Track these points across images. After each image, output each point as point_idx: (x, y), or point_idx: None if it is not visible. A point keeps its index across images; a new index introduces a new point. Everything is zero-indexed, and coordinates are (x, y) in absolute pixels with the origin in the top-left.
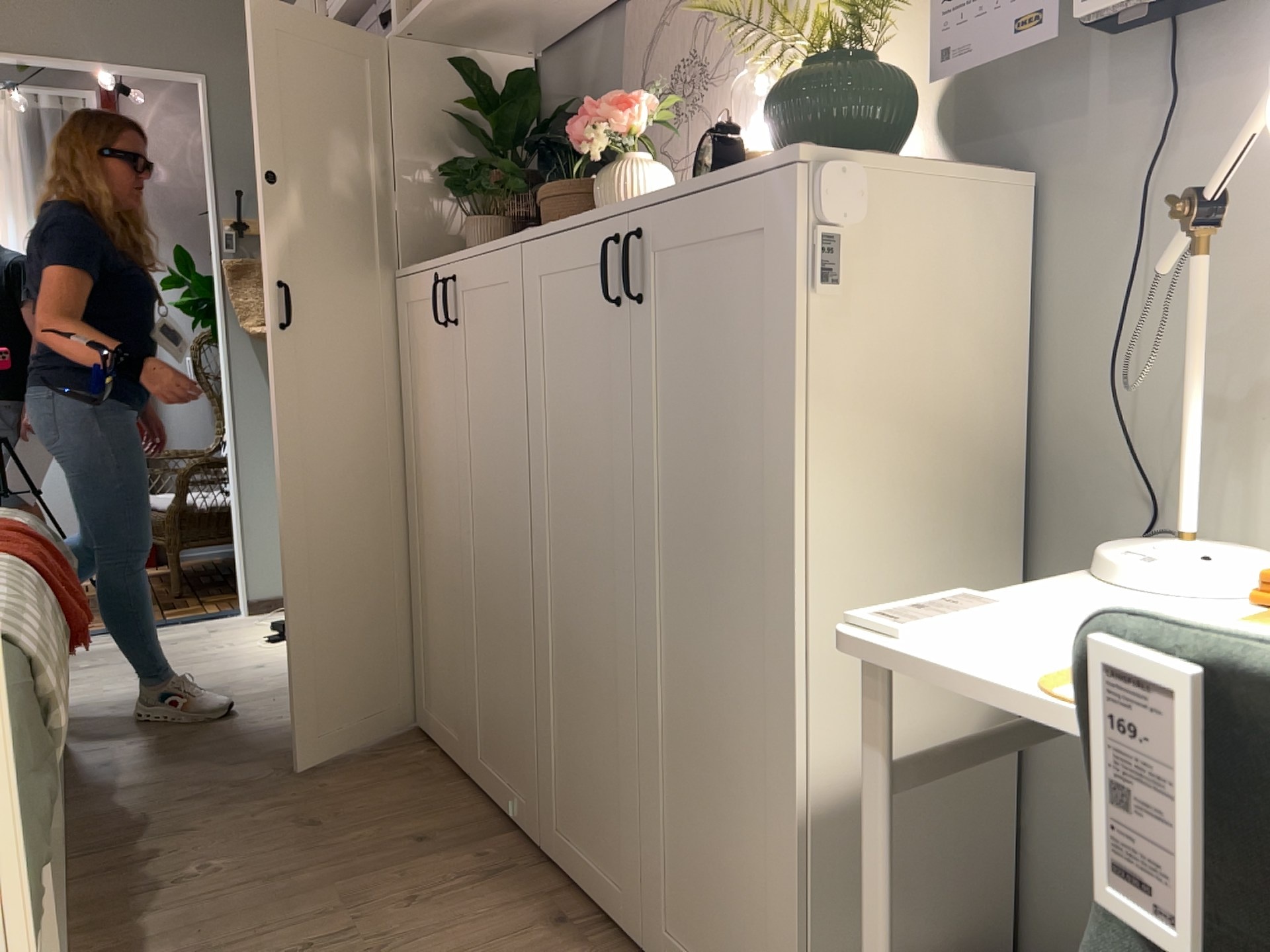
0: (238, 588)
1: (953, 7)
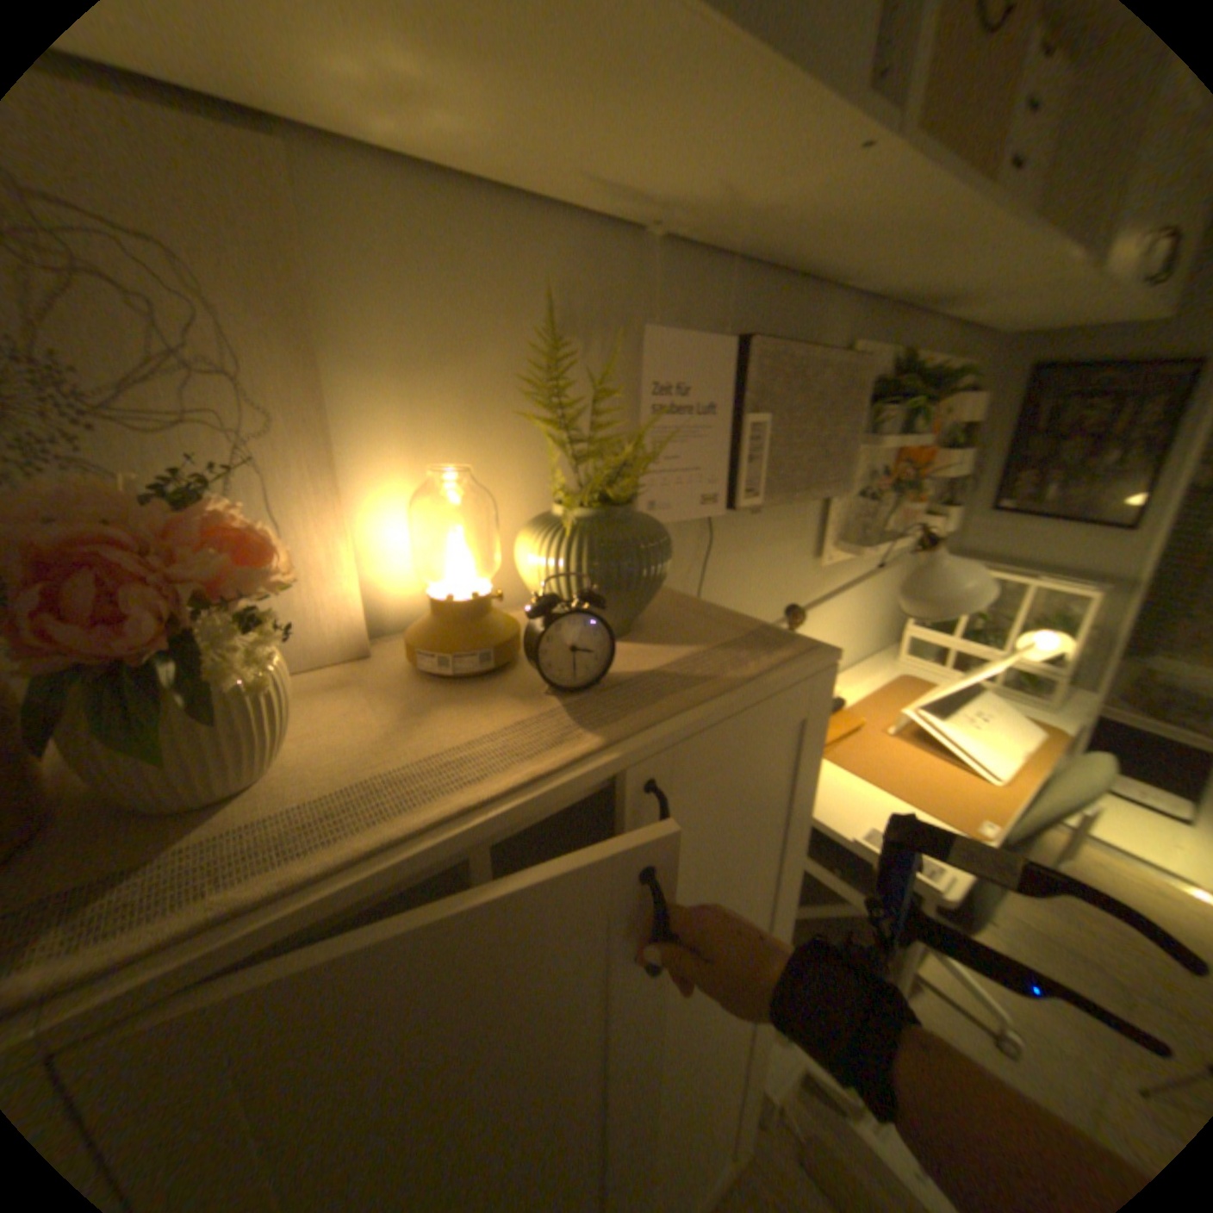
0: None
1: (652, 465)
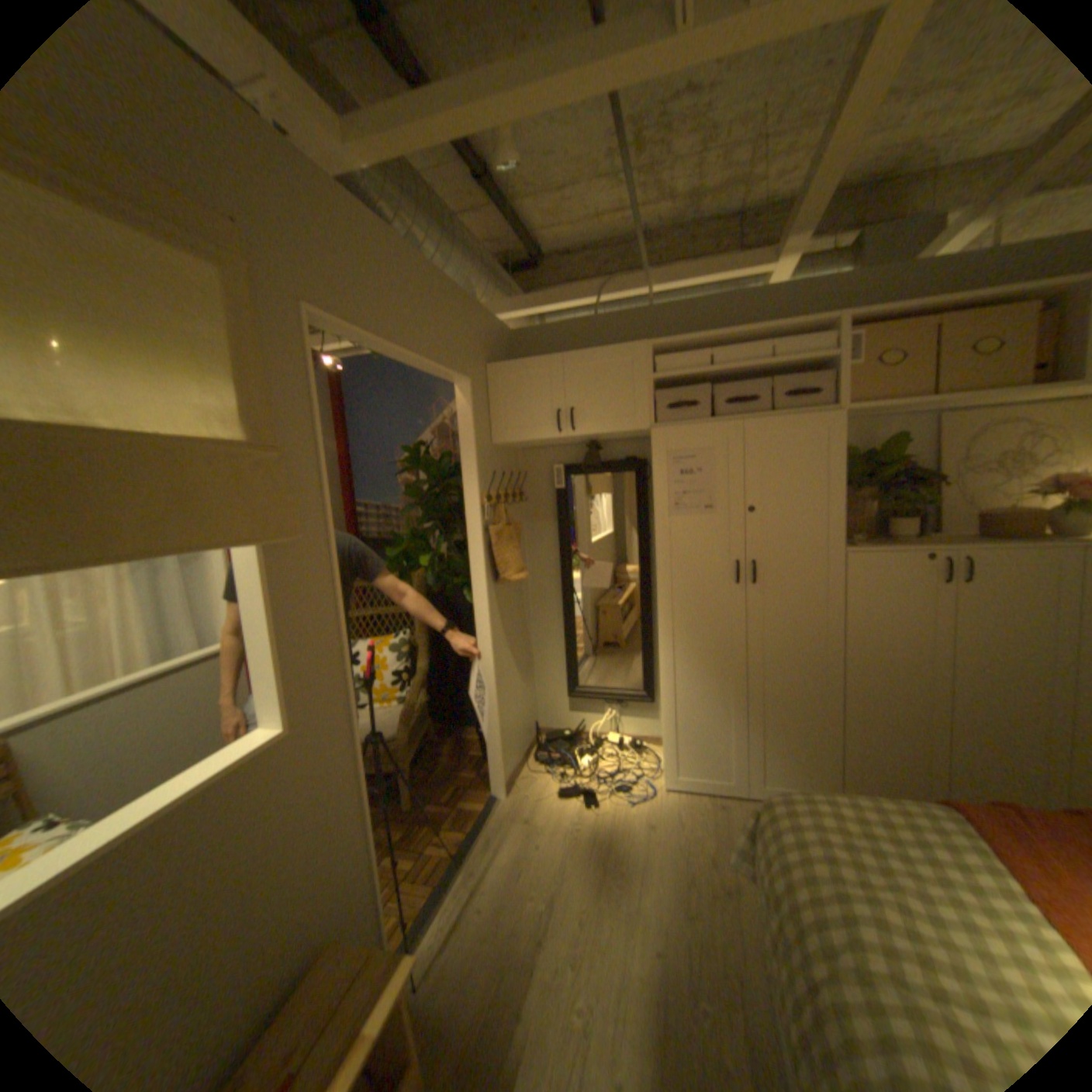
0: (492, 781)
1: None
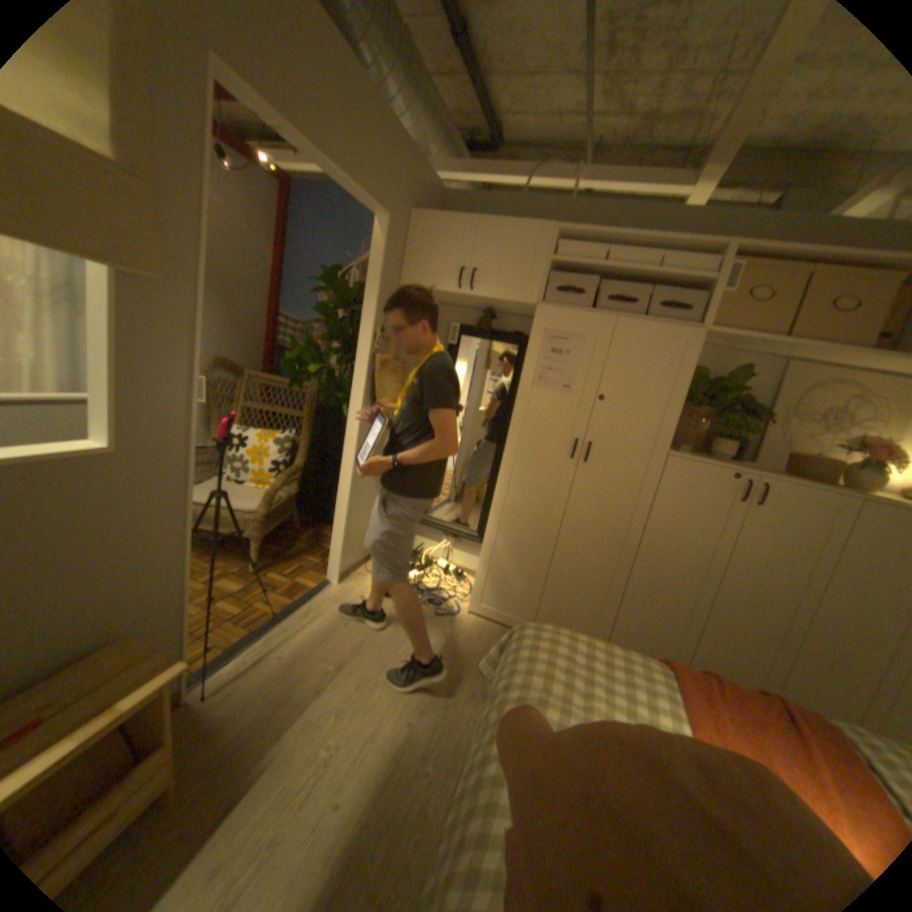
0: (330, 566)
1: None
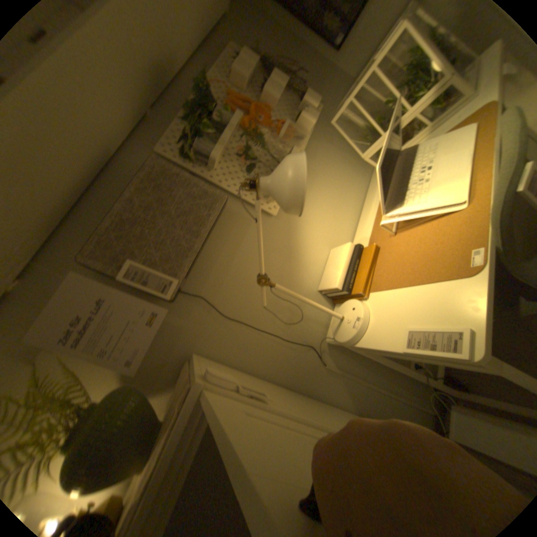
0: None
1: (108, 354)
